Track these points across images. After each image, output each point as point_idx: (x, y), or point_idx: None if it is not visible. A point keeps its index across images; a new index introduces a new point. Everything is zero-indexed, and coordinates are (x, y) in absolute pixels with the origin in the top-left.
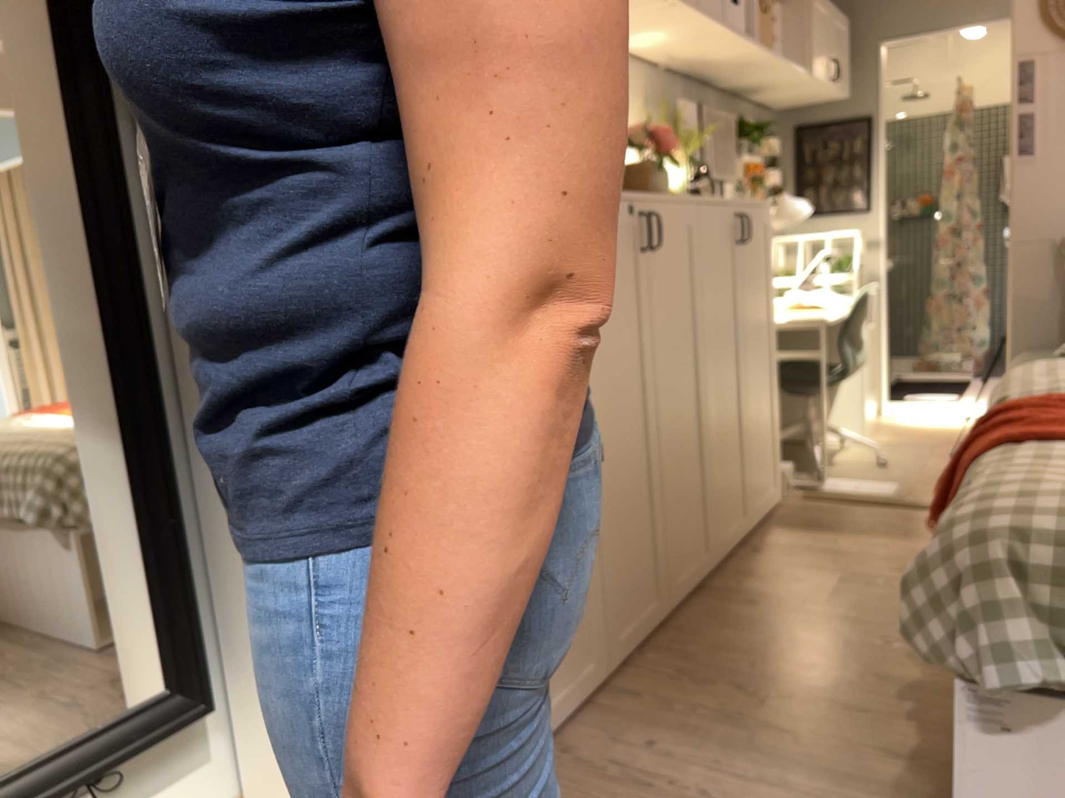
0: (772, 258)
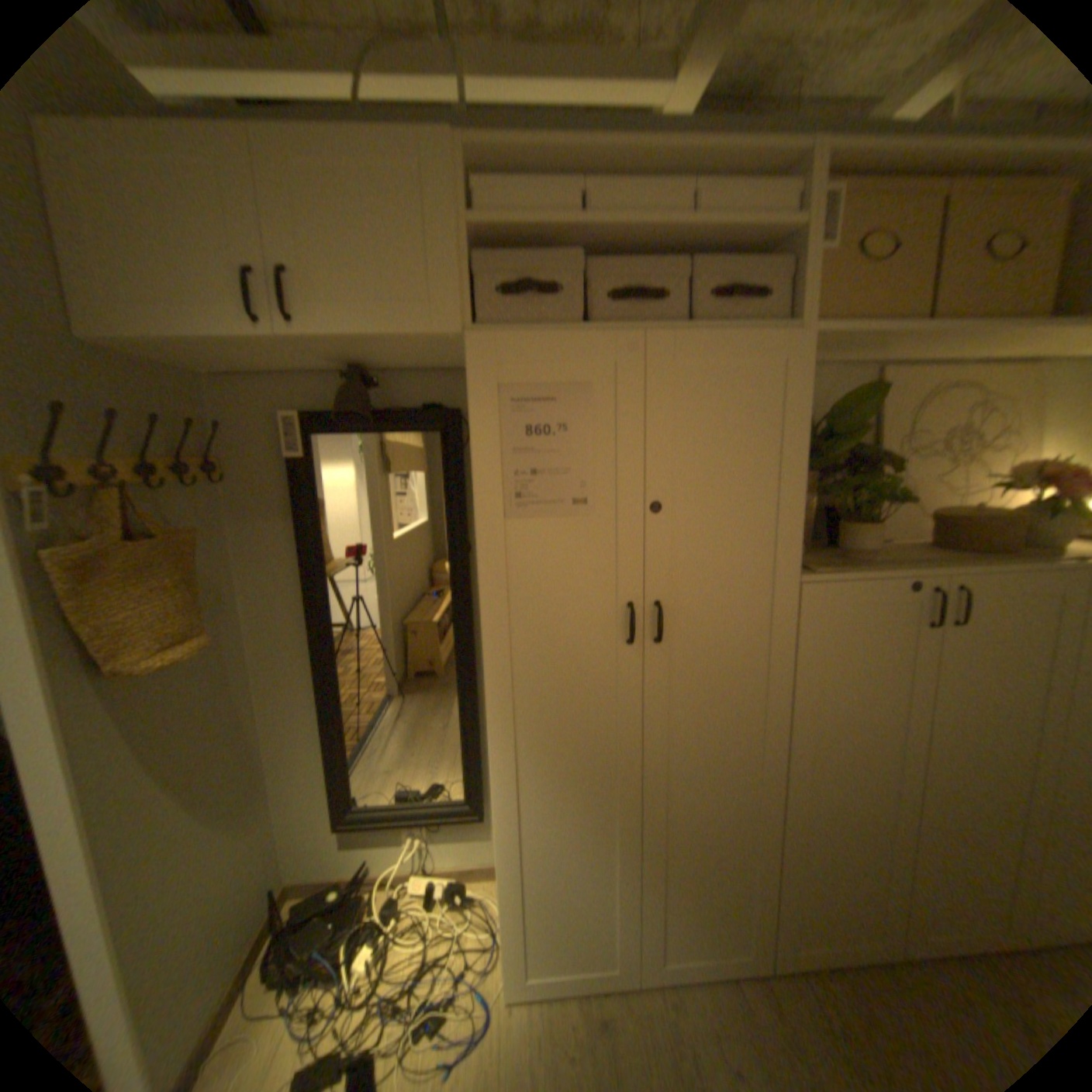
0: None
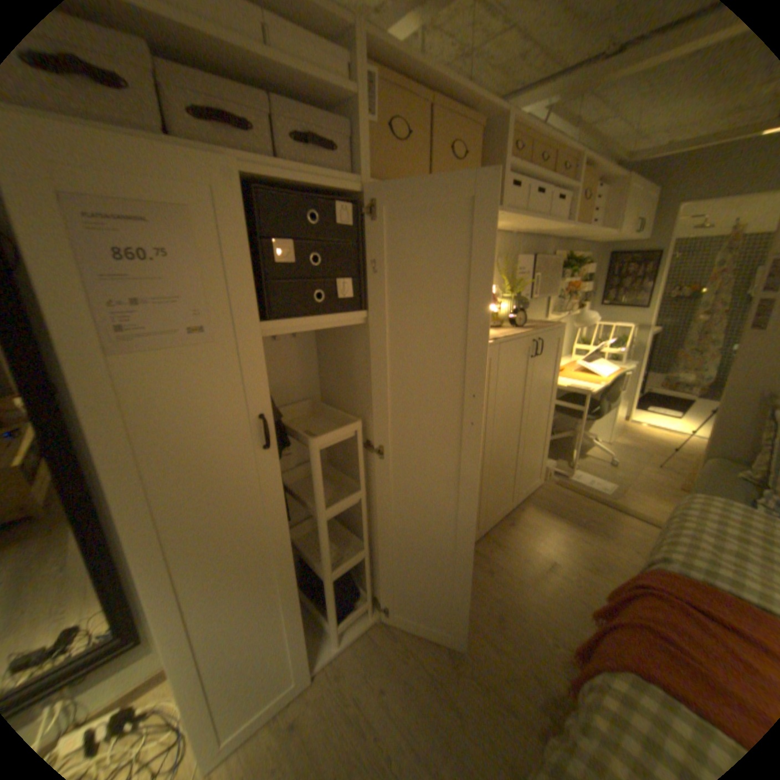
0: (560, 357)
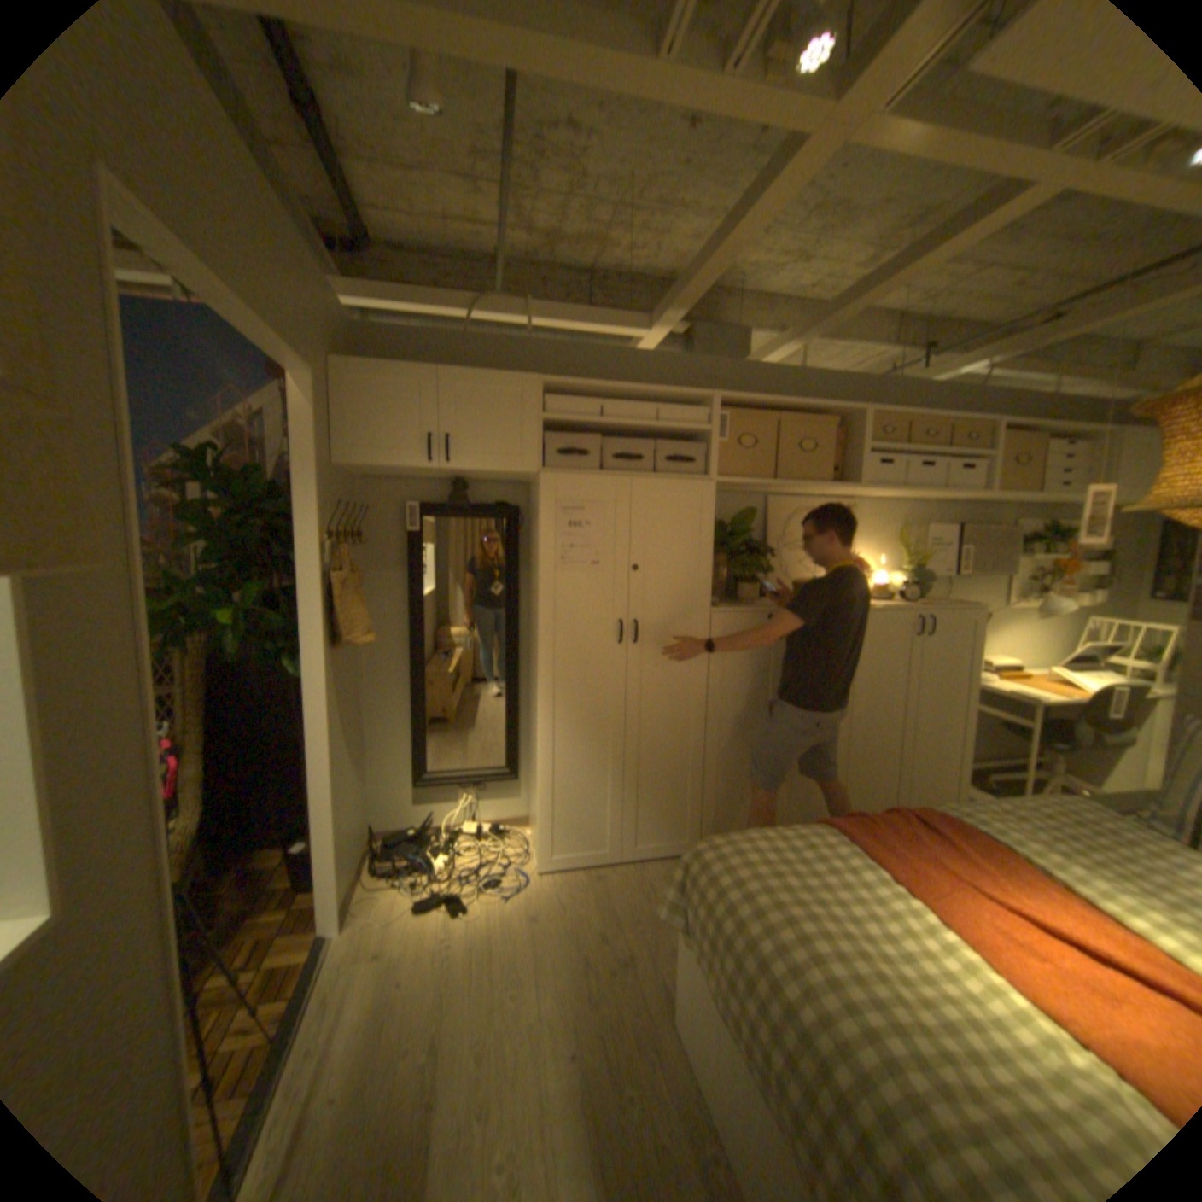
0: (981, 647)
